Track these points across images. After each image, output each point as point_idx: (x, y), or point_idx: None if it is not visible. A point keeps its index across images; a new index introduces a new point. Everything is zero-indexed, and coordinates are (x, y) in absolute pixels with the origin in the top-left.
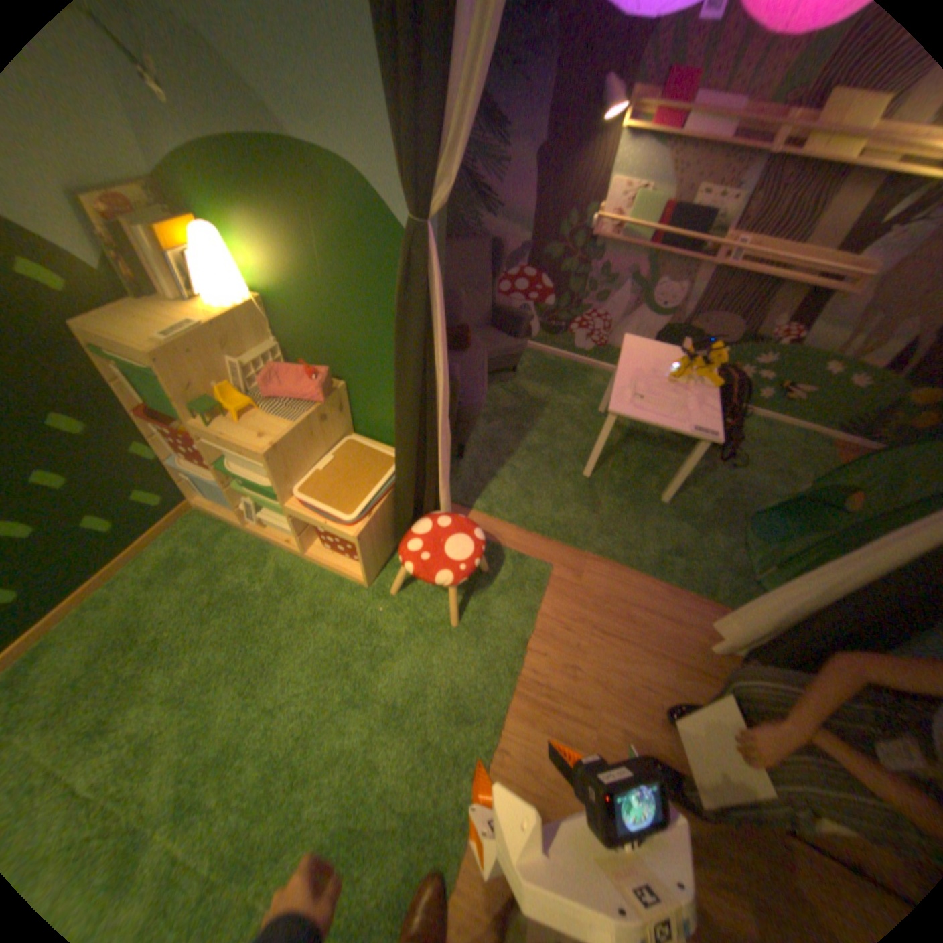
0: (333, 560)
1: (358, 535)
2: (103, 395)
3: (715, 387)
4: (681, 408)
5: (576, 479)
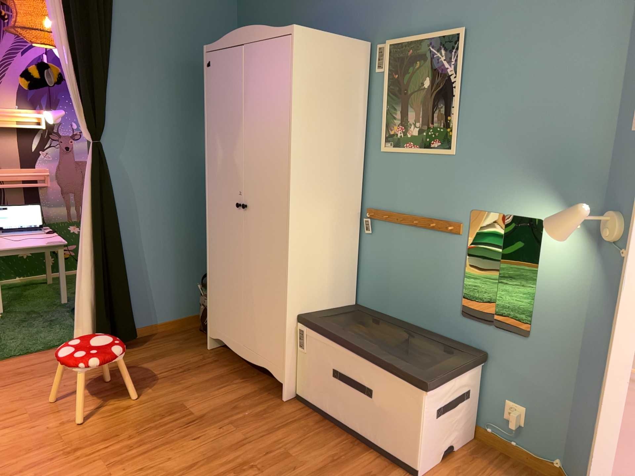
0: None
1: None
2: None
3: None
4: None
5: None
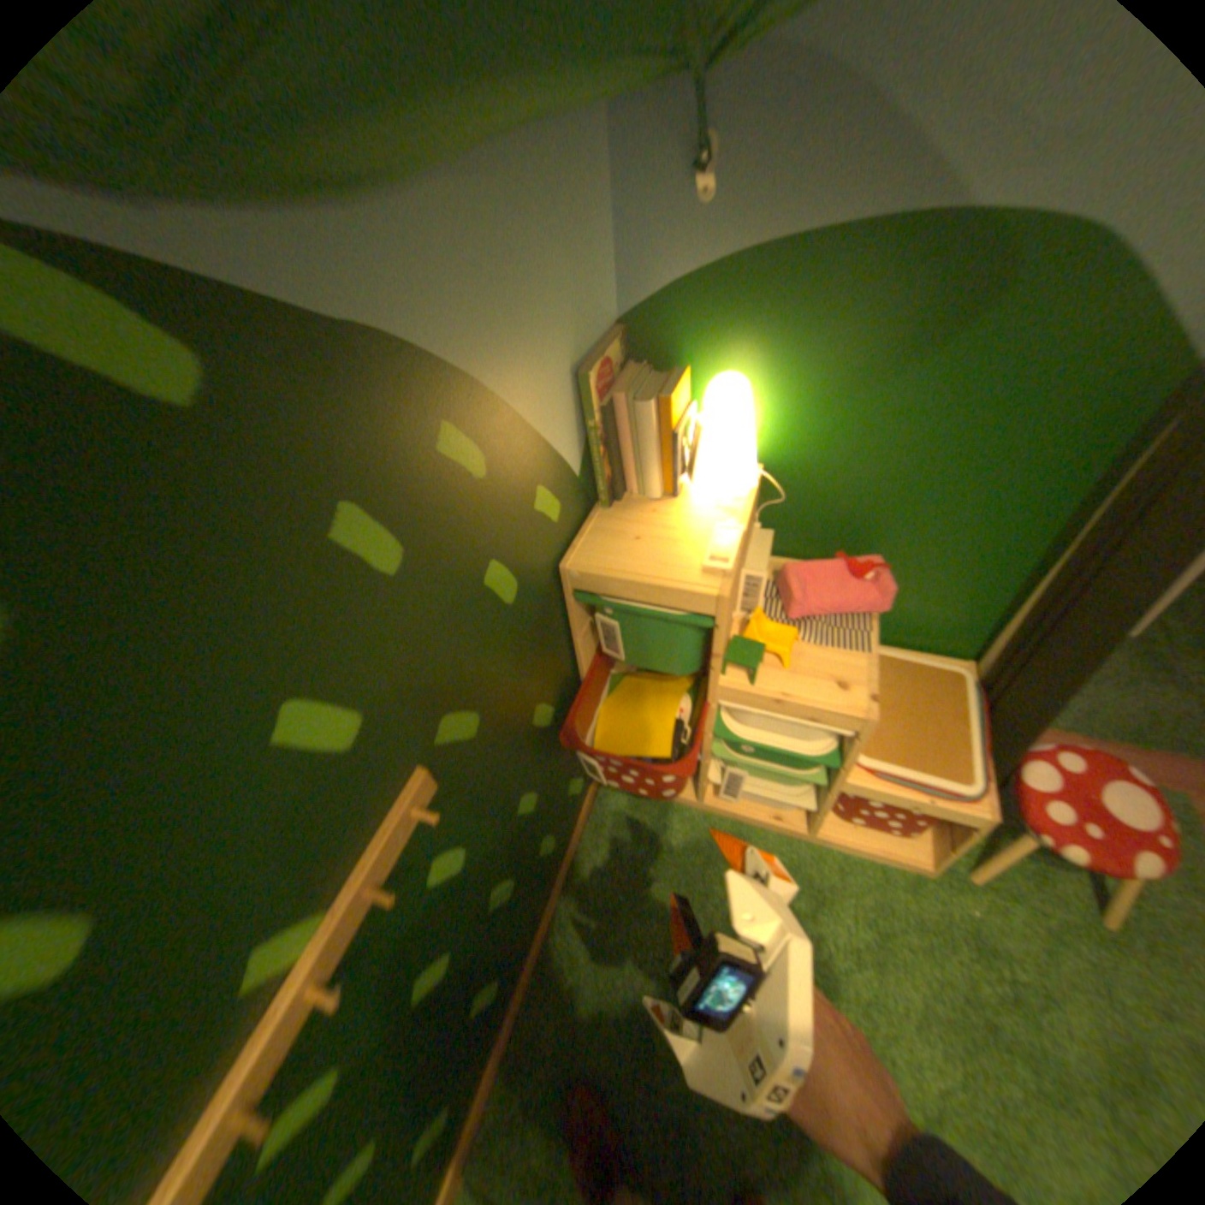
0: (874, 841)
1: (998, 814)
2: (568, 657)
3: None
4: None
5: None
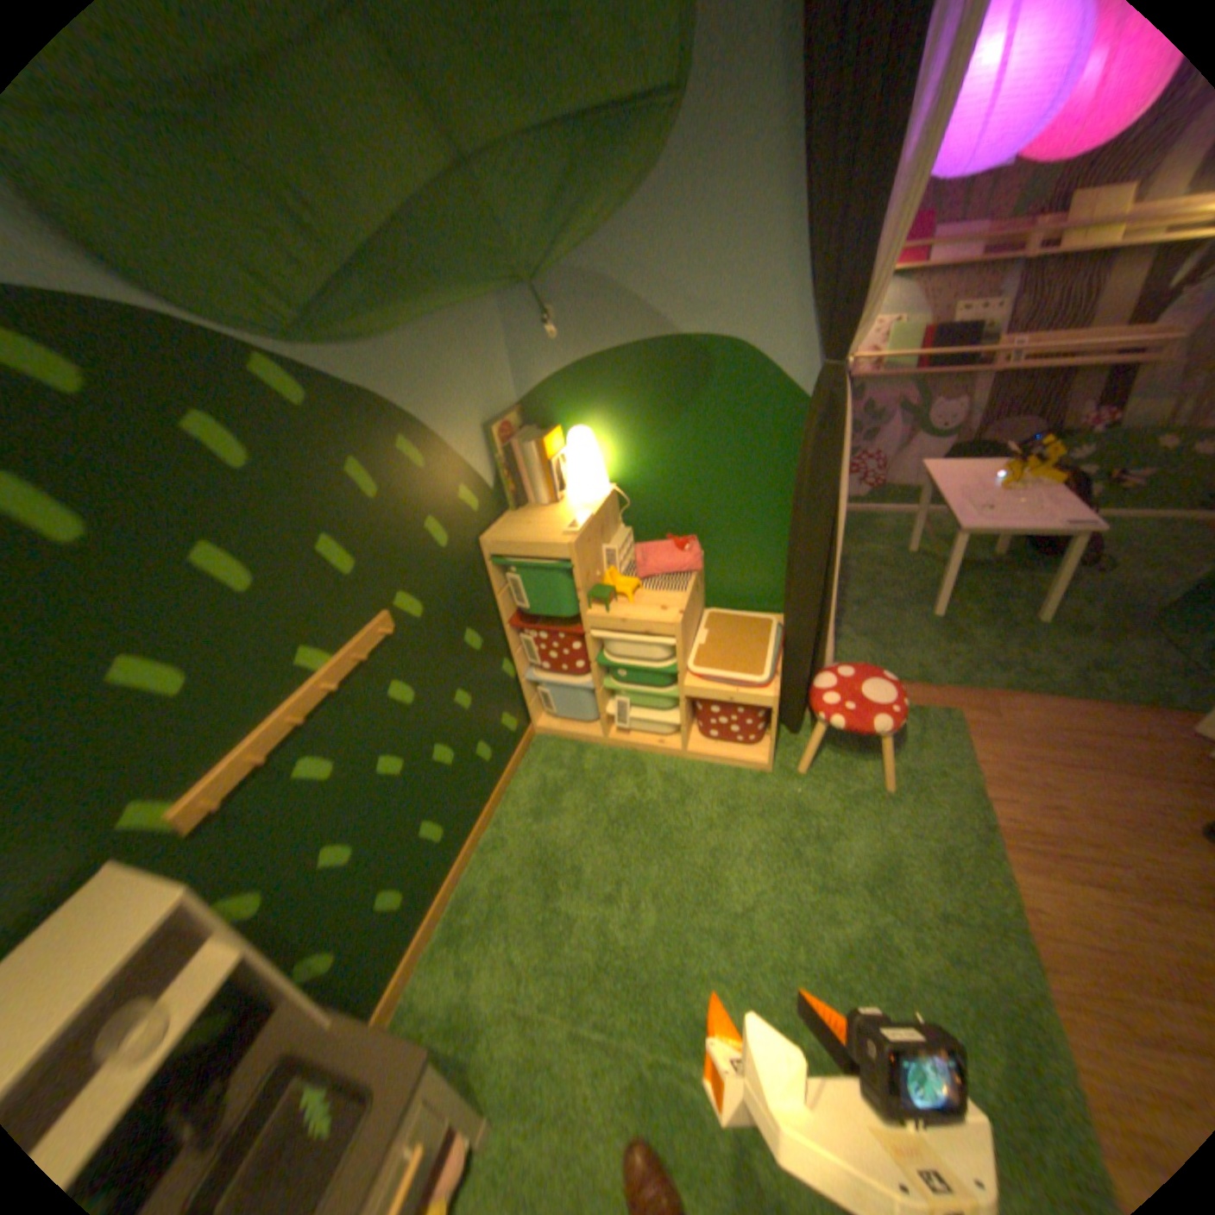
0: (724, 746)
1: (777, 693)
2: (492, 607)
3: (1056, 484)
4: (1040, 507)
5: (928, 621)
